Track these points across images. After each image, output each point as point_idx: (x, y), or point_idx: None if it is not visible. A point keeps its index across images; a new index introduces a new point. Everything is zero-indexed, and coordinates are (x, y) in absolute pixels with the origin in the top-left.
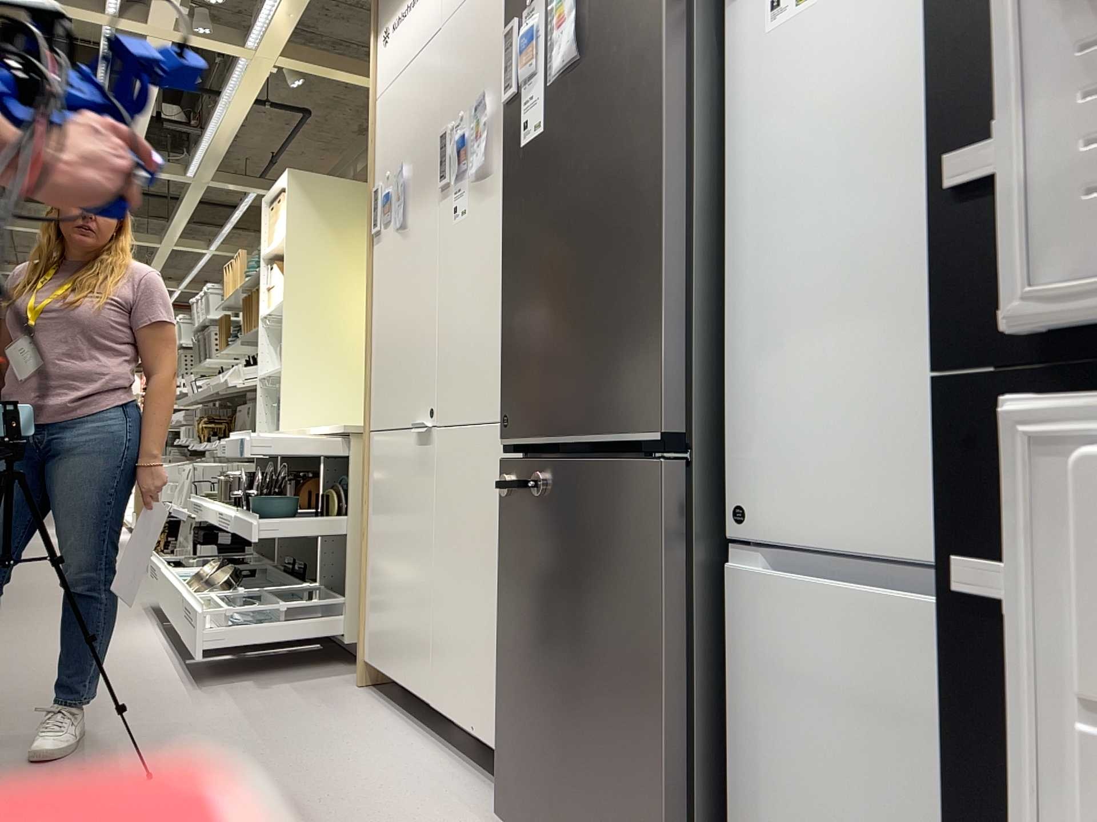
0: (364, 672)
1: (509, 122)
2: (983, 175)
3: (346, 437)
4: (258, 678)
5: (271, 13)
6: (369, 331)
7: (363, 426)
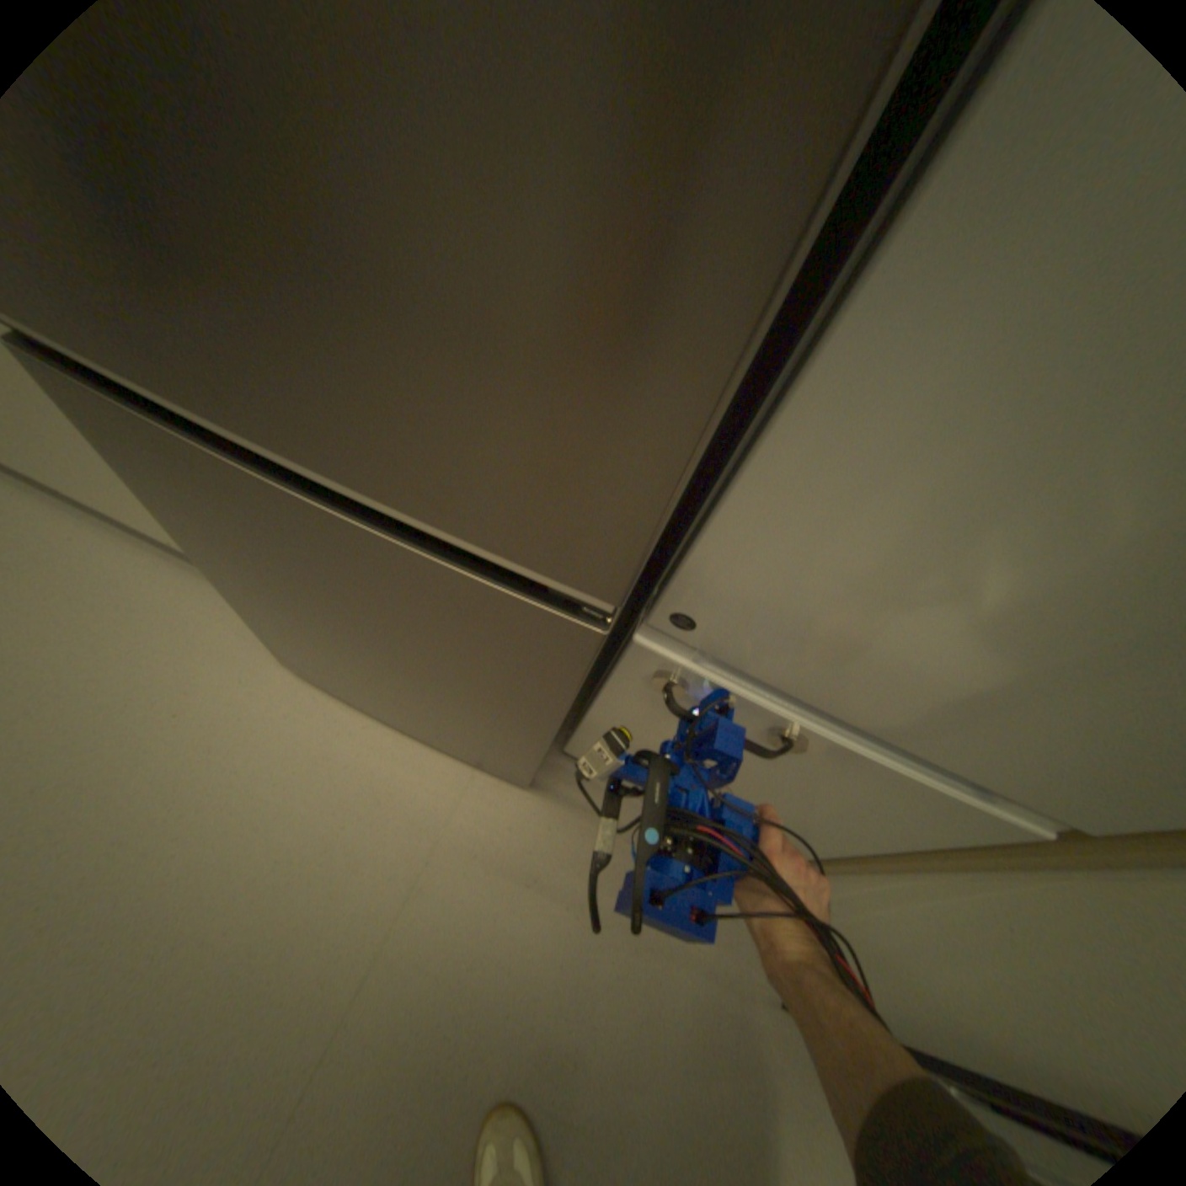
0: None
1: None
2: None
3: None
4: None
5: None
6: None
7: None
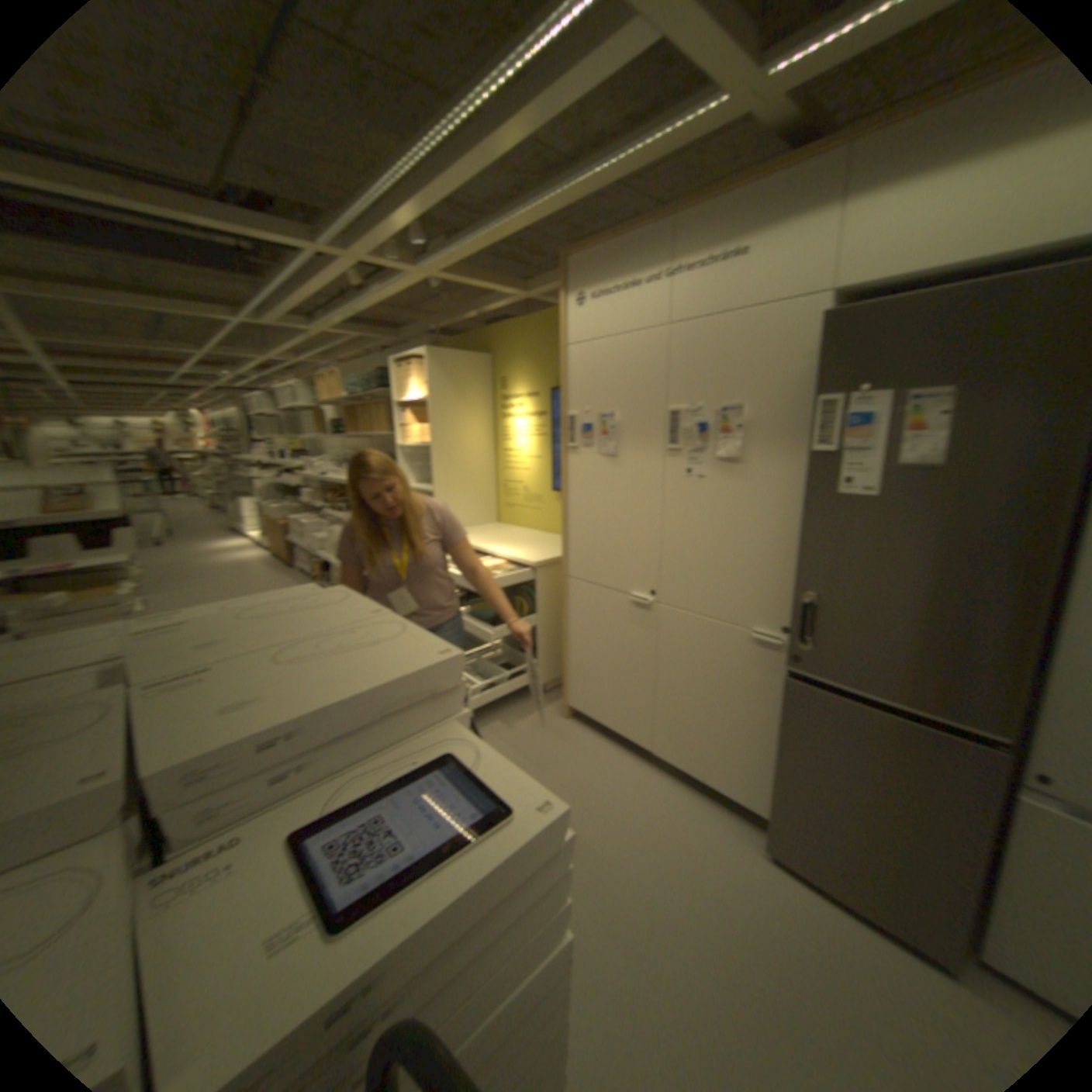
0: (570, 711)
1: (820, 465)
2: None
3: (531, 565)
4: (500, 716)
5: (454, 247)
6: (568, 512)
7: (543, 558)
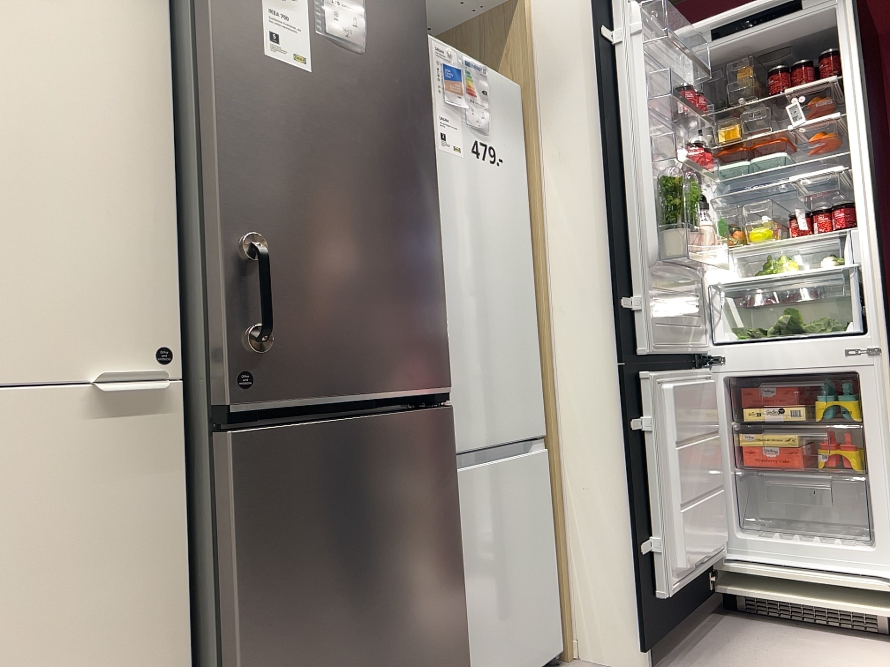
0: None
1: None
2: (626, 304)
3: None
4: None
5: None
6: None
7: None
